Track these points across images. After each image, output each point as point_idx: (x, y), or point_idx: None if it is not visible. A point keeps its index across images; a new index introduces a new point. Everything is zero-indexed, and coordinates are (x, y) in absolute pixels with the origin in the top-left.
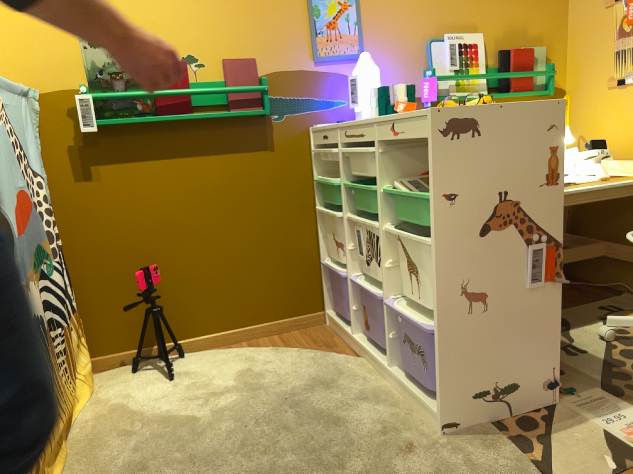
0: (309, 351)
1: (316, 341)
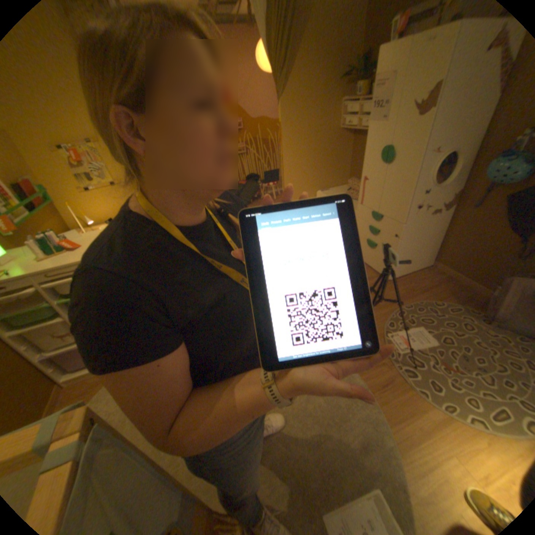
0: (94, 396)
1: (82, 394)
